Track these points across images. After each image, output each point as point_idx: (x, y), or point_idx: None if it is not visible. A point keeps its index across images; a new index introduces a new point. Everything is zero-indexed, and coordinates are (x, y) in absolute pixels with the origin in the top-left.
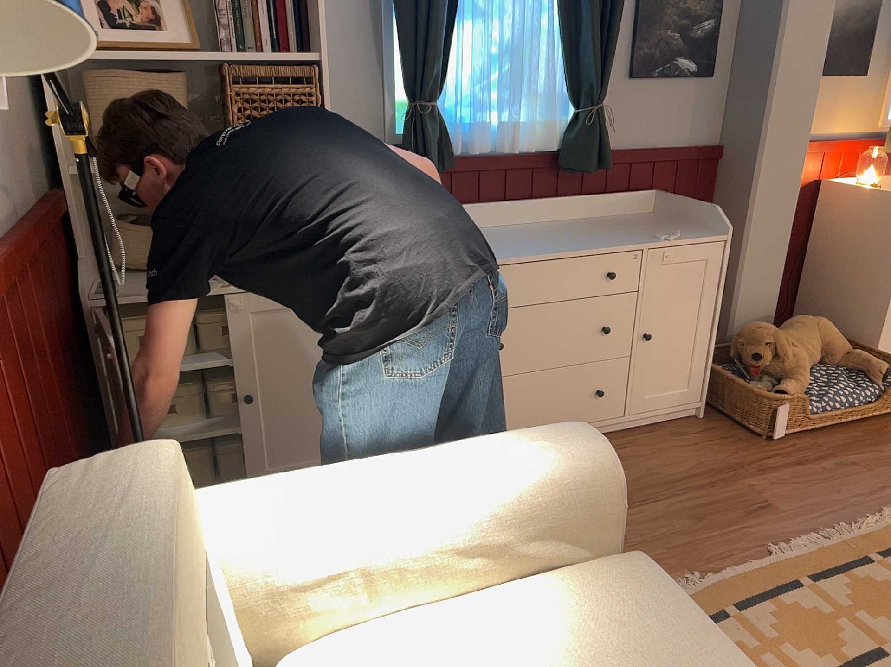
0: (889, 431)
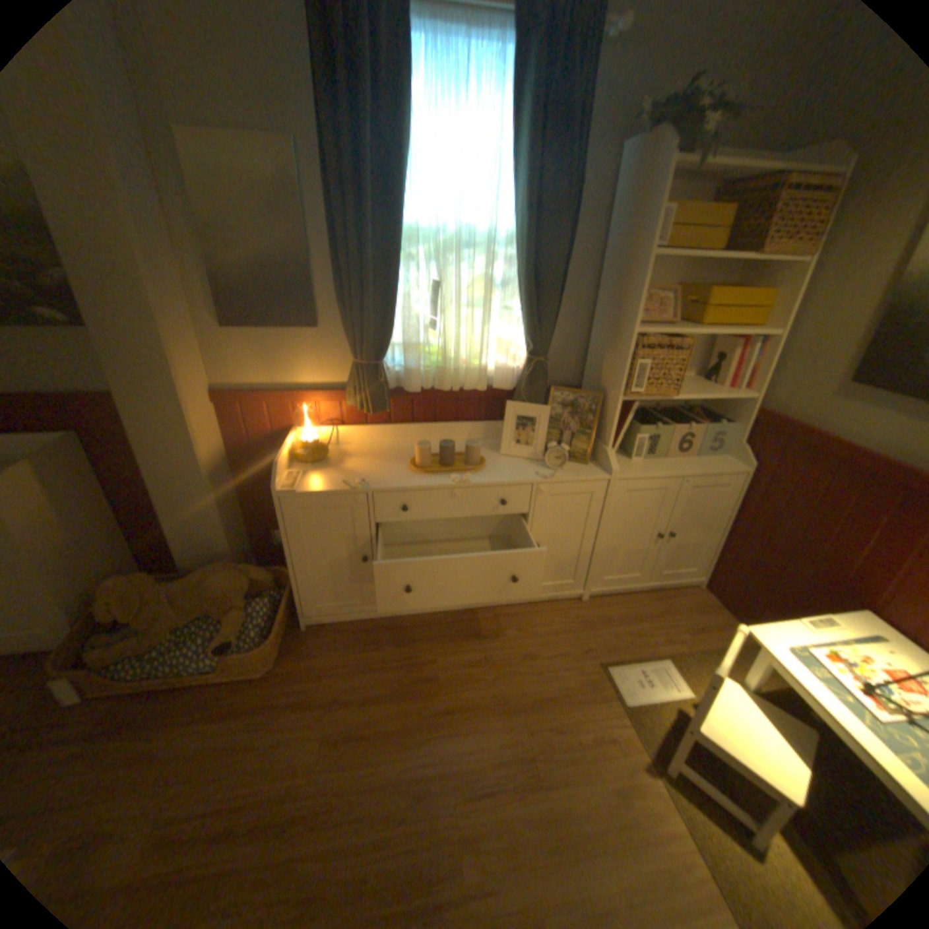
0: (210, 708)
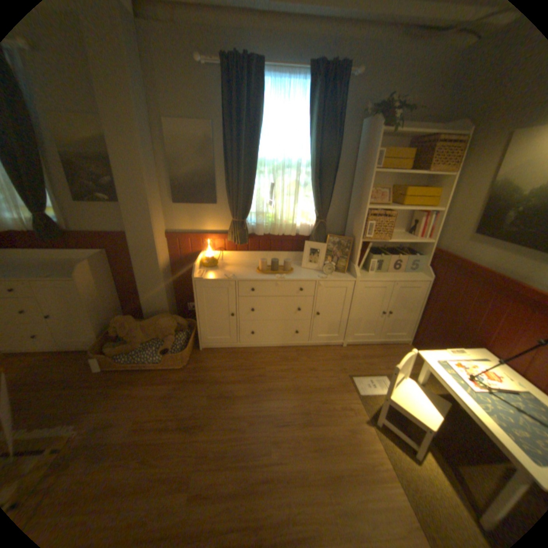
0: (157, 380)
